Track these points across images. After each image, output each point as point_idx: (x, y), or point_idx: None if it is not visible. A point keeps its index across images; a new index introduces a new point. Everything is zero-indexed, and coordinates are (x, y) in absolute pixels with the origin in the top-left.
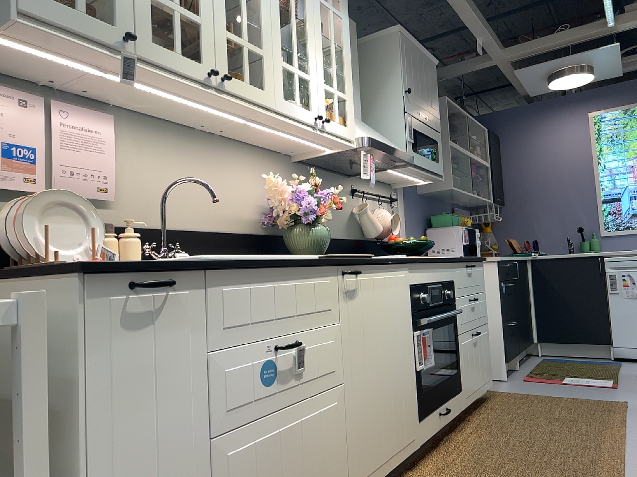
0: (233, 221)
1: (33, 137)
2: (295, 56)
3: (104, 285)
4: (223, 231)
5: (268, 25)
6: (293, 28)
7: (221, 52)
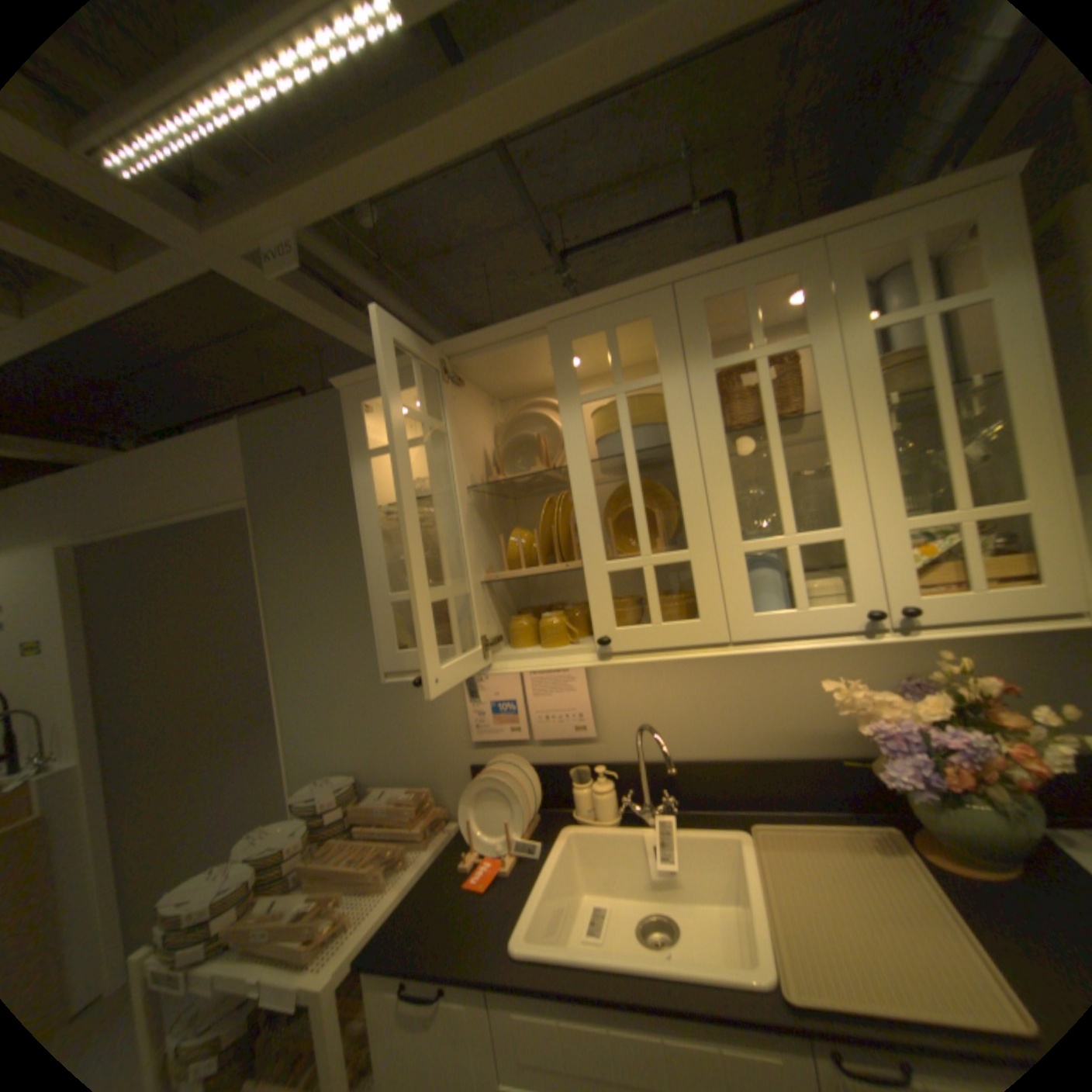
0: (800, 741)
1: (513, 690)
2: (794, 504)
3: (383, 984)
4: (778, 758)
5: (698, 496)
6: (774, 457)
7: (601, 600)
